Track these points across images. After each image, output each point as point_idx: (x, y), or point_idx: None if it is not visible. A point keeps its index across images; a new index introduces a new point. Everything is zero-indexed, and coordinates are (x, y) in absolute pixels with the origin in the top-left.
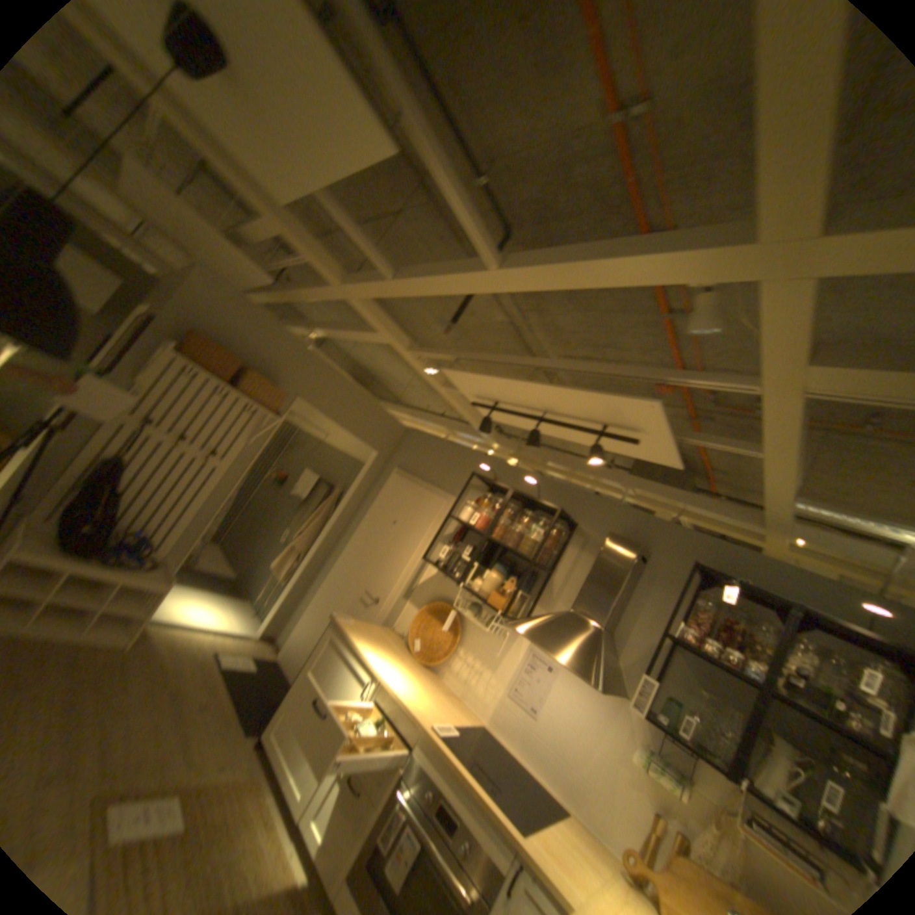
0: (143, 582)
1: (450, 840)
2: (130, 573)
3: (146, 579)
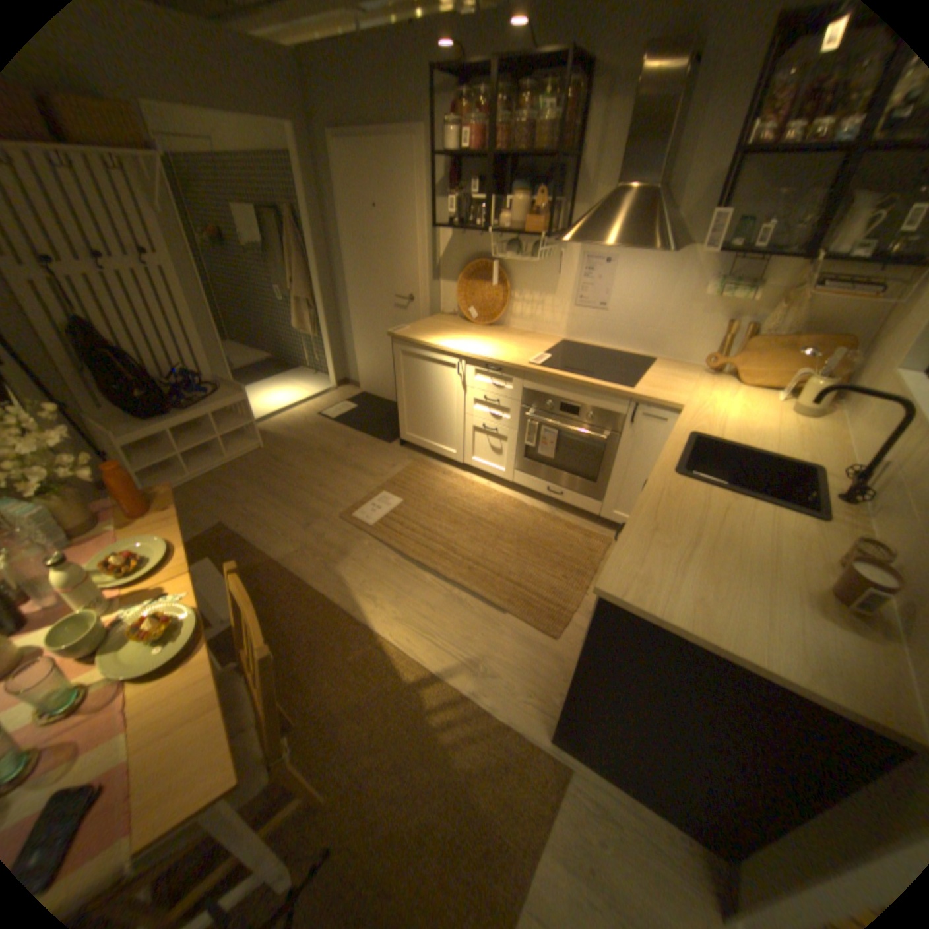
0: (219, 398)
1: (575, 416)
2: (202, 398)
3: (218, 395)
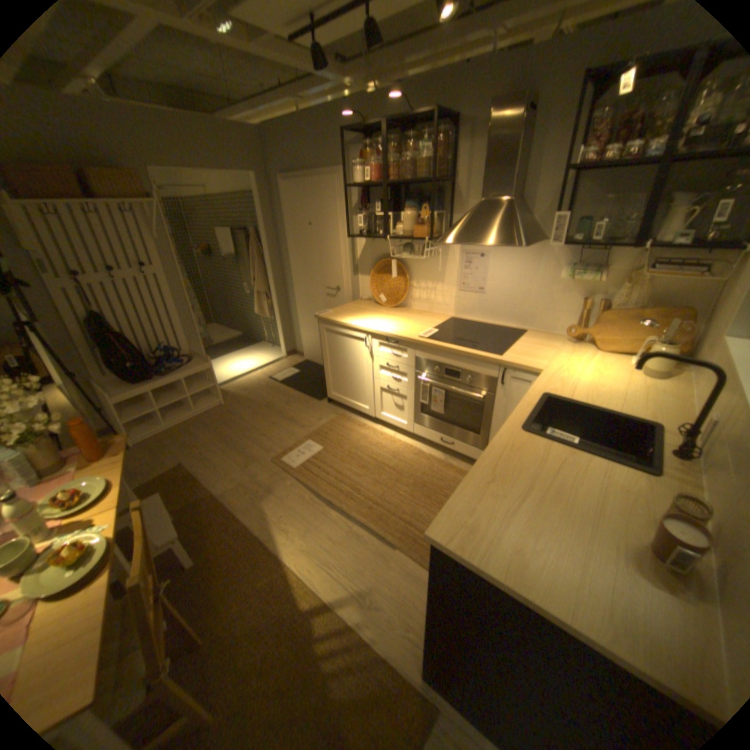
0: (190, 367)
1: (457, 379)
2: (178, 368)
3: (190, 365)
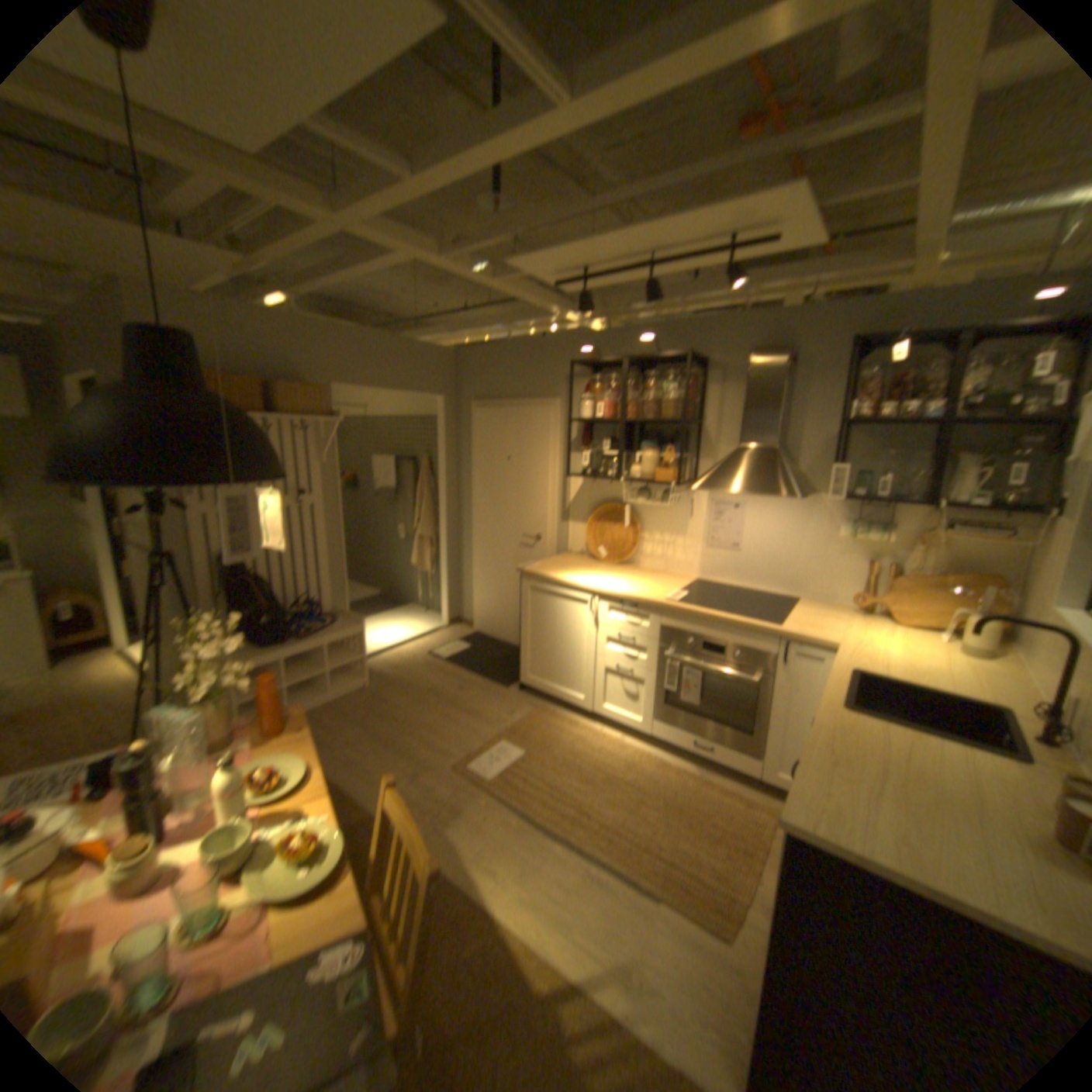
0: (335, 632)
1: (719, 658)
2: (318, 632)
3: (334, 630)
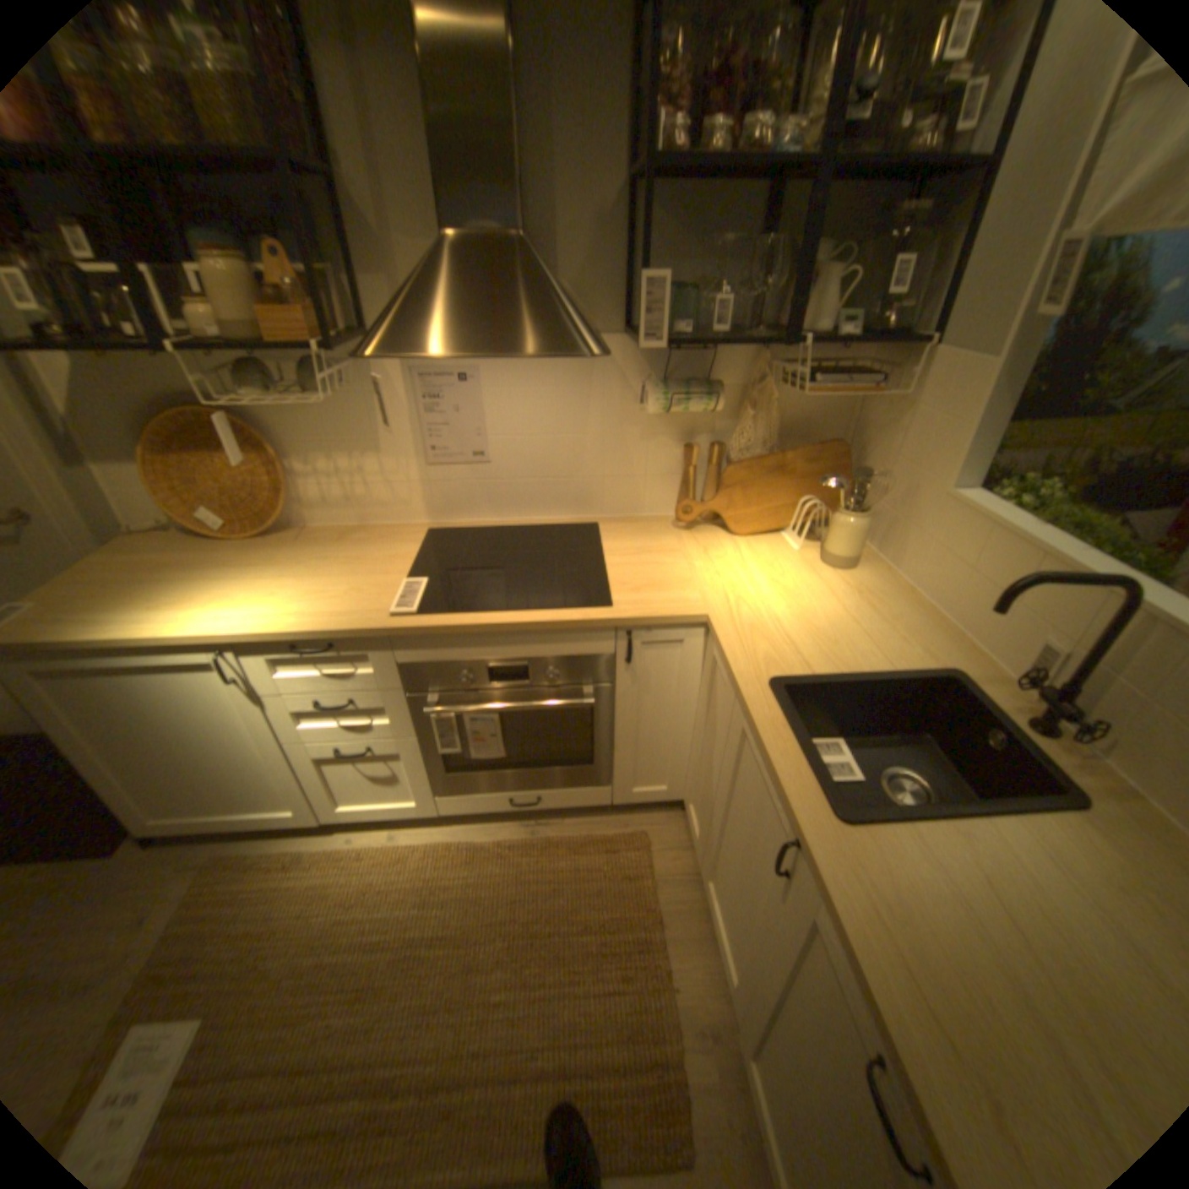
0: None
1: (521, 677)
2: None
3: None
